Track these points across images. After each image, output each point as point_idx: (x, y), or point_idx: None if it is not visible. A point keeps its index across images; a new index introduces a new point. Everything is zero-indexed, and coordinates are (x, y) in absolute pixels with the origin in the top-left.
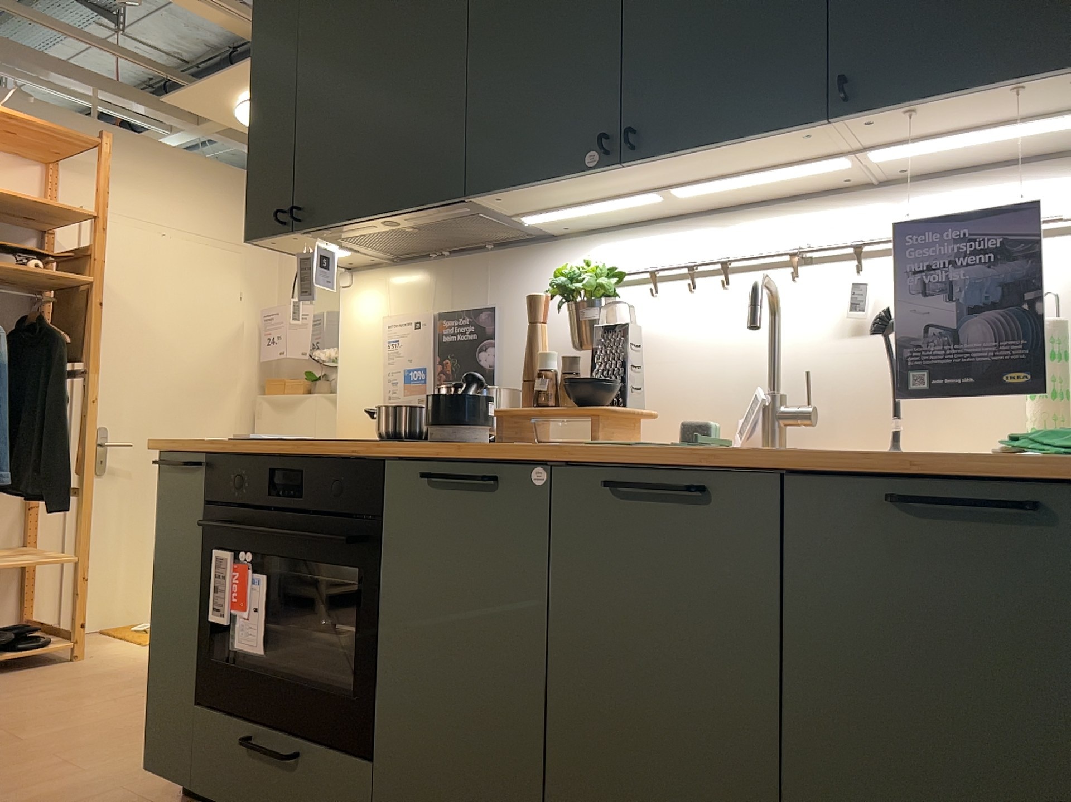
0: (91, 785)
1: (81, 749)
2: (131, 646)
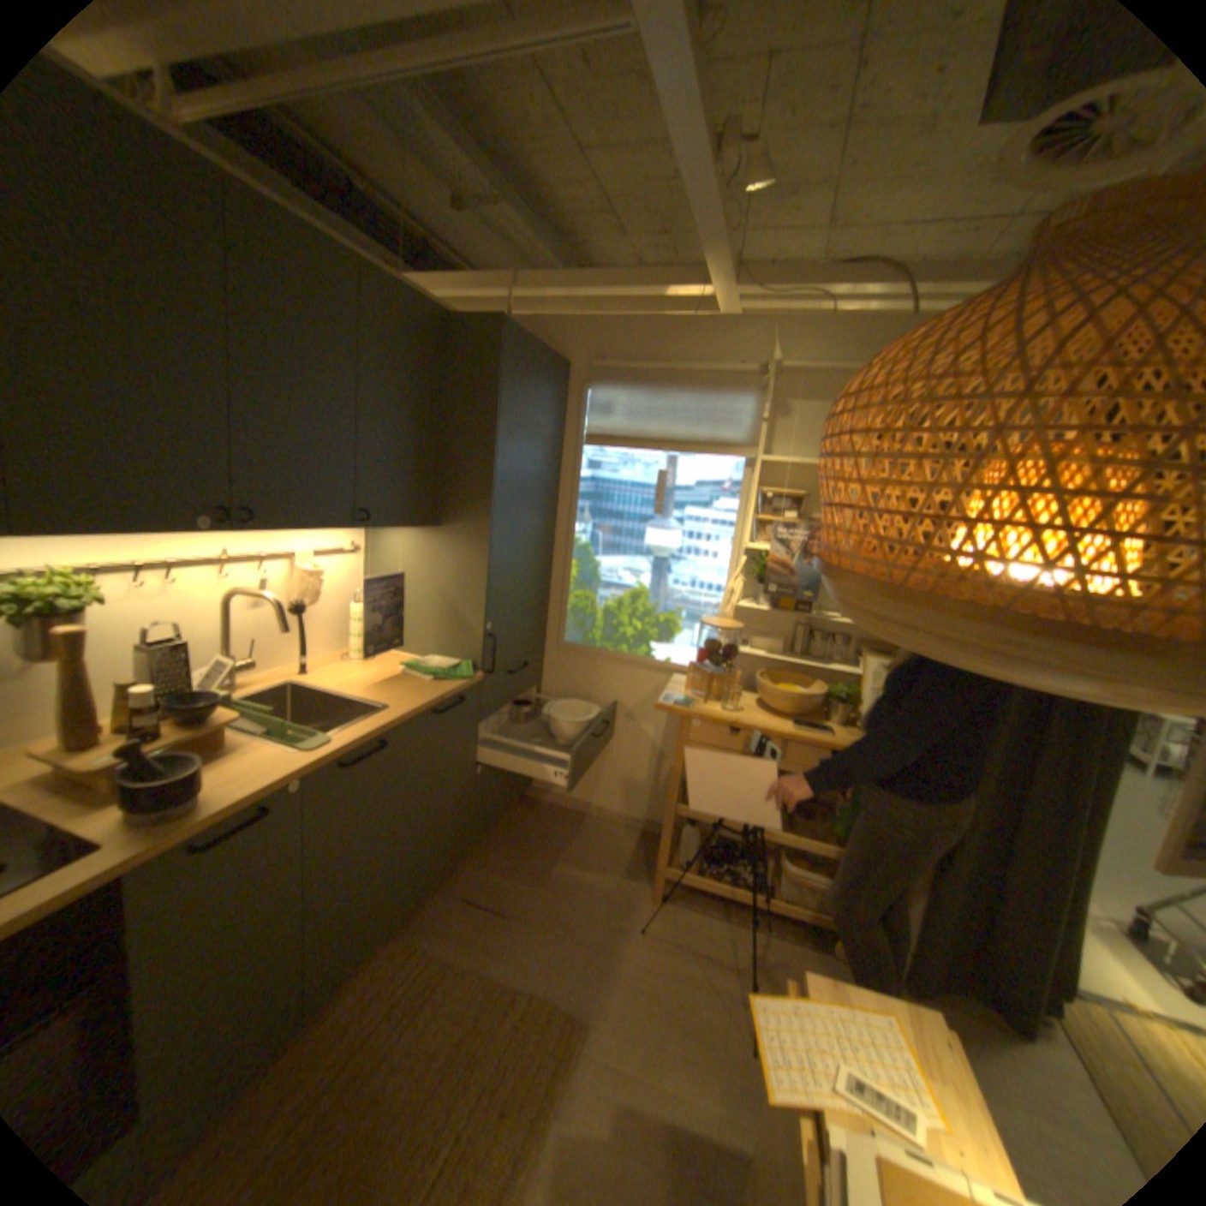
0: None
1: None
2: None
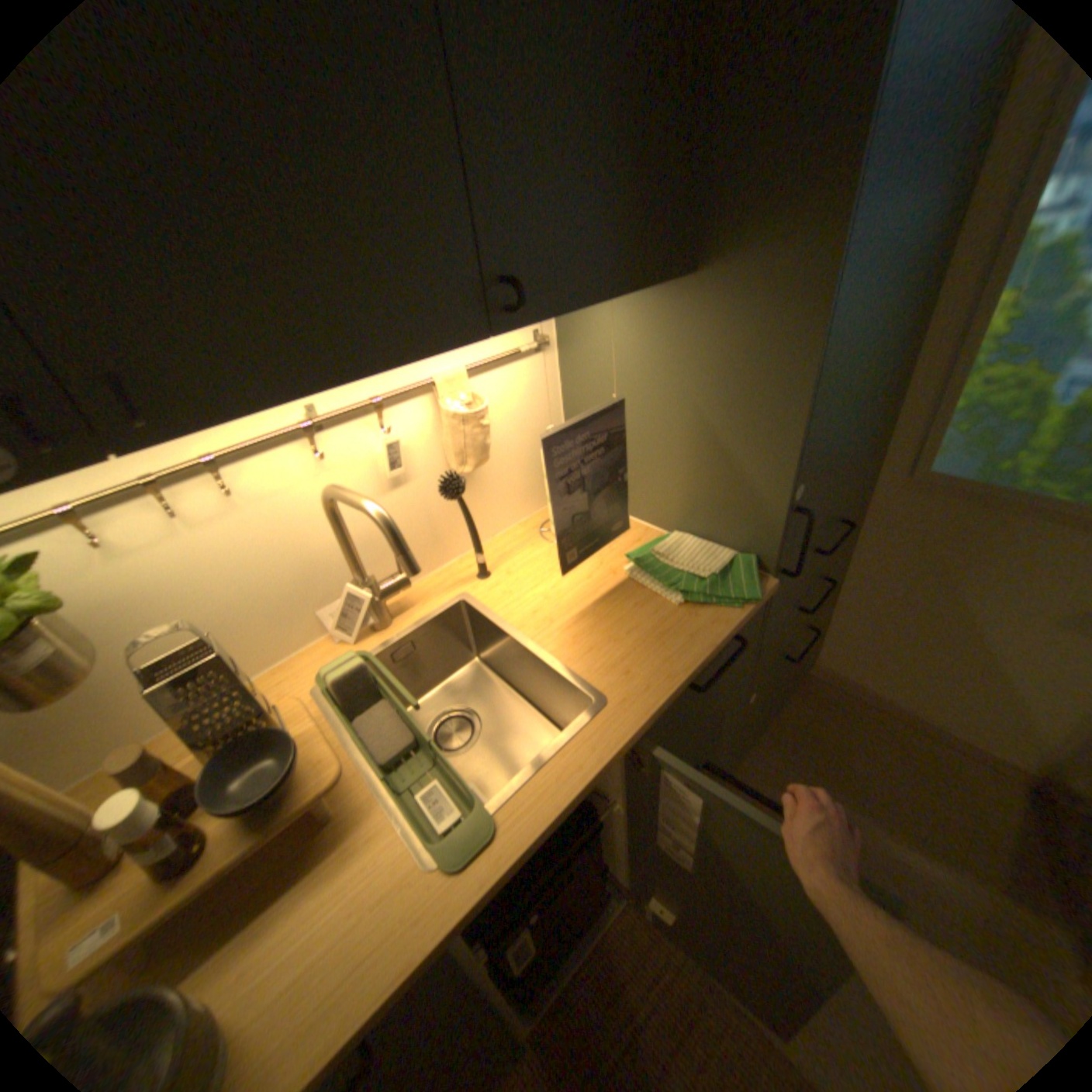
0: None
1: None
2: None
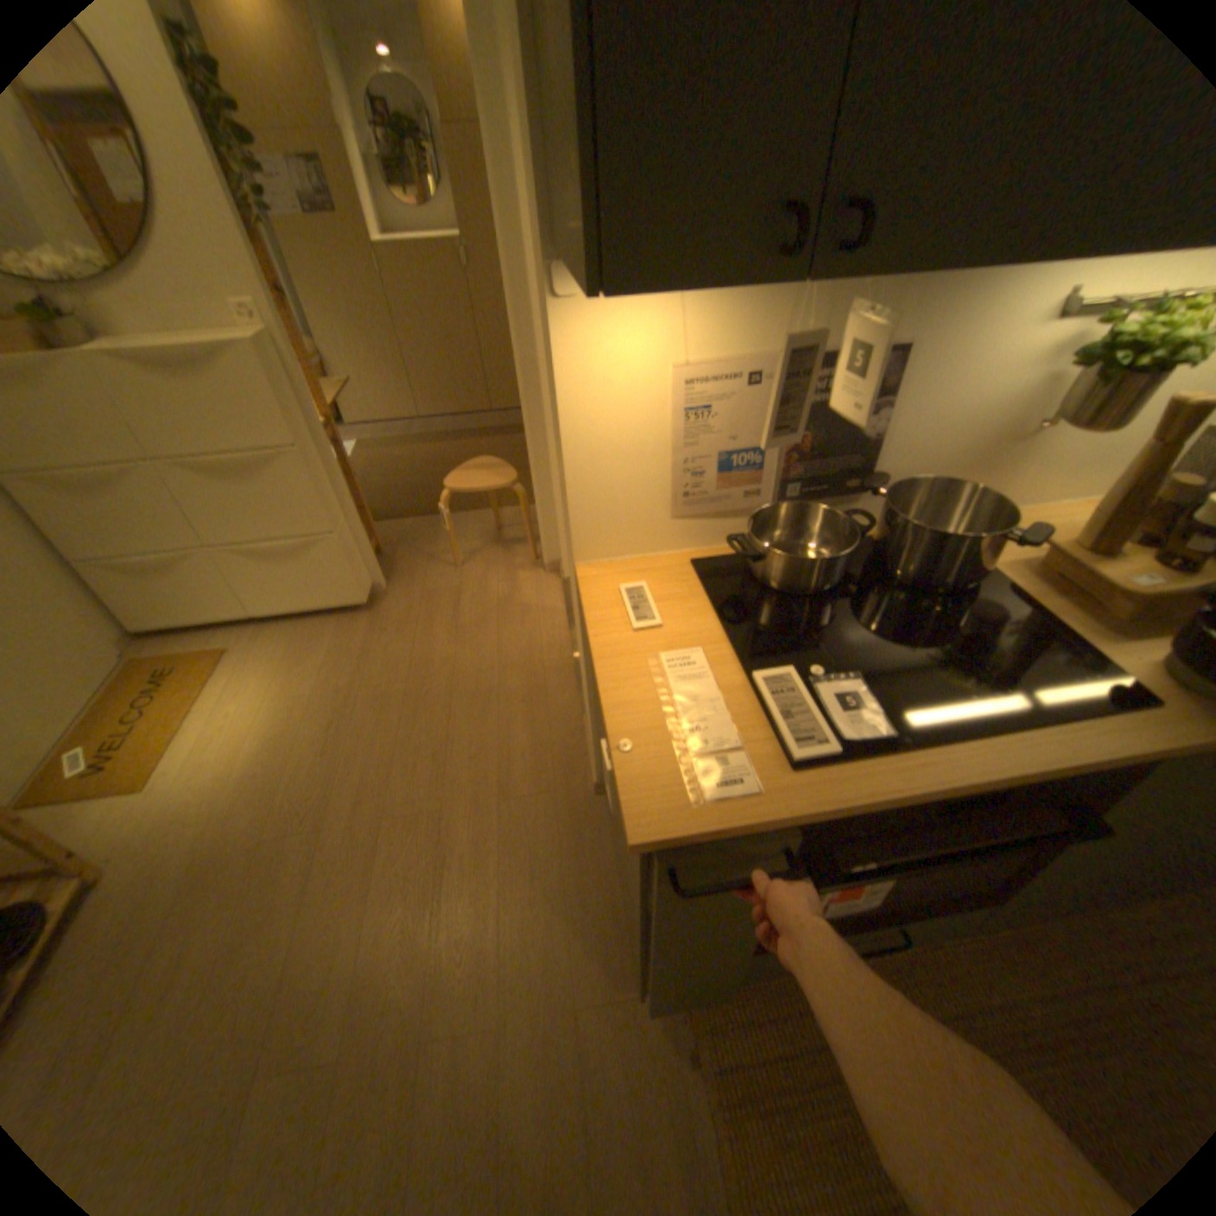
0: (541, 1035)
1: (426, 1003)
2: (127, 804)
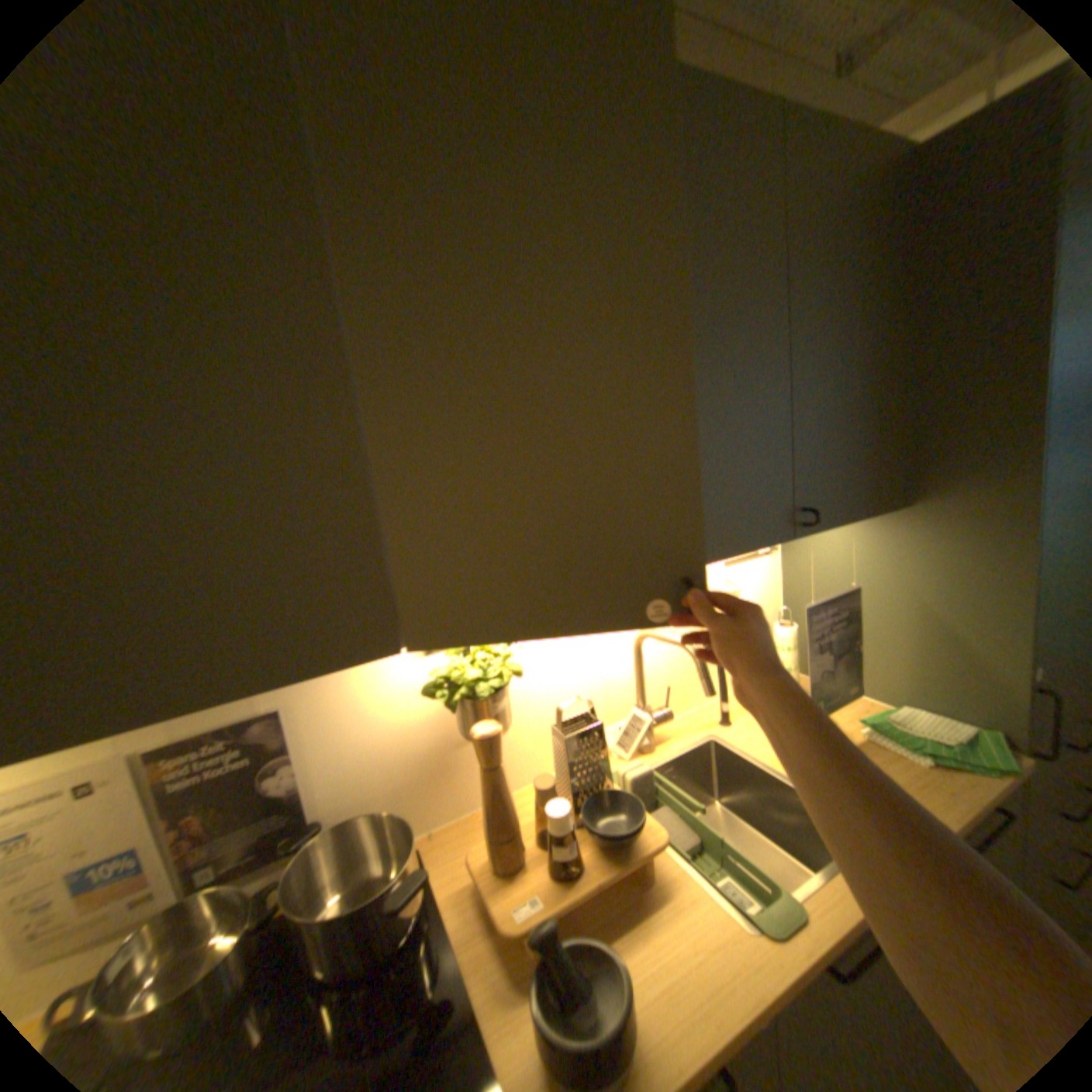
0: None
1: None
2: None
